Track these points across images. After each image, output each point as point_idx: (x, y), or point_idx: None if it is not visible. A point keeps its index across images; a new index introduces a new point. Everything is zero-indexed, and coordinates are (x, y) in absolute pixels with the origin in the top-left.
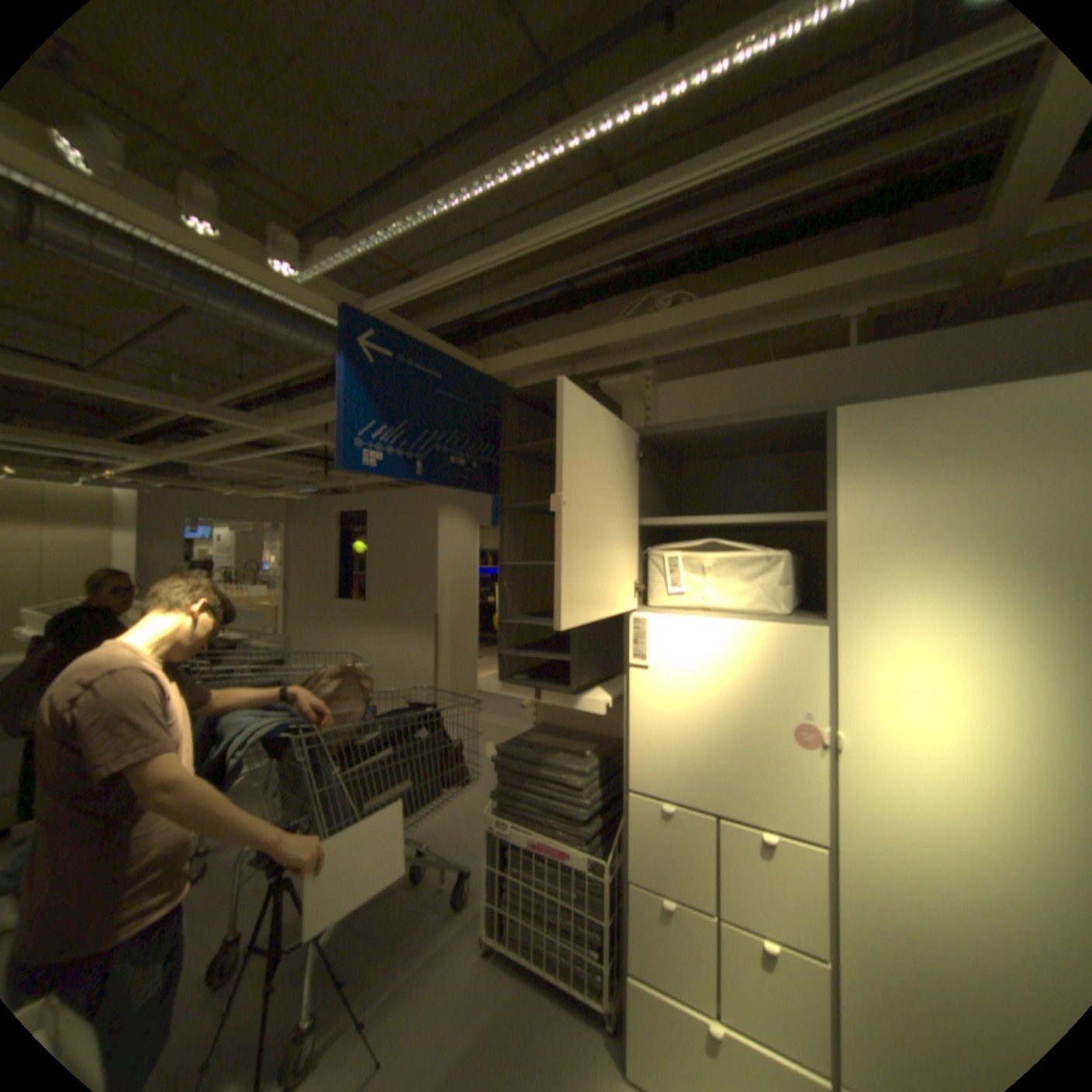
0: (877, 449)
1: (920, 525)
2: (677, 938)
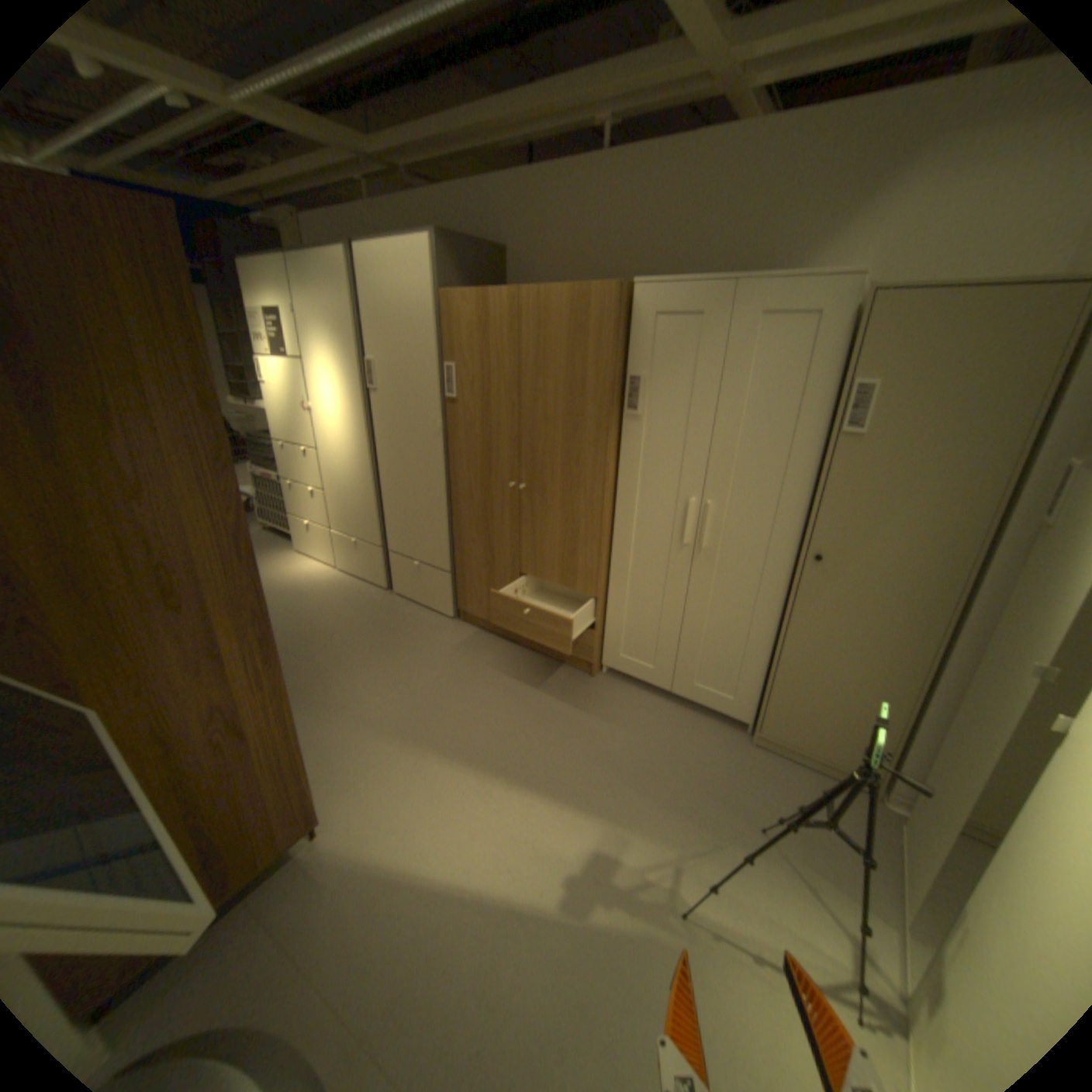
0: (297, 278)
1: (311, 314)
2: (294, 496)
